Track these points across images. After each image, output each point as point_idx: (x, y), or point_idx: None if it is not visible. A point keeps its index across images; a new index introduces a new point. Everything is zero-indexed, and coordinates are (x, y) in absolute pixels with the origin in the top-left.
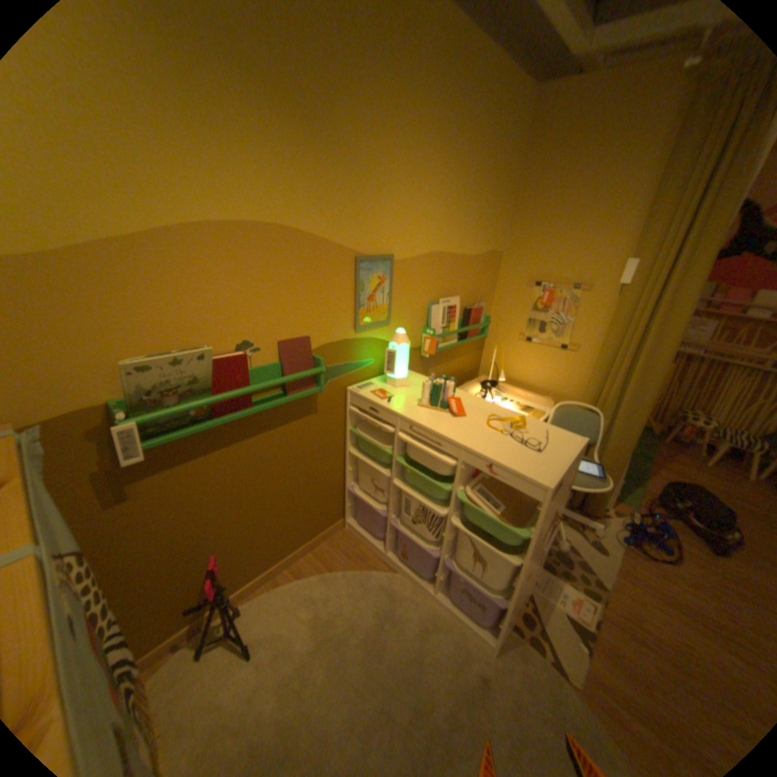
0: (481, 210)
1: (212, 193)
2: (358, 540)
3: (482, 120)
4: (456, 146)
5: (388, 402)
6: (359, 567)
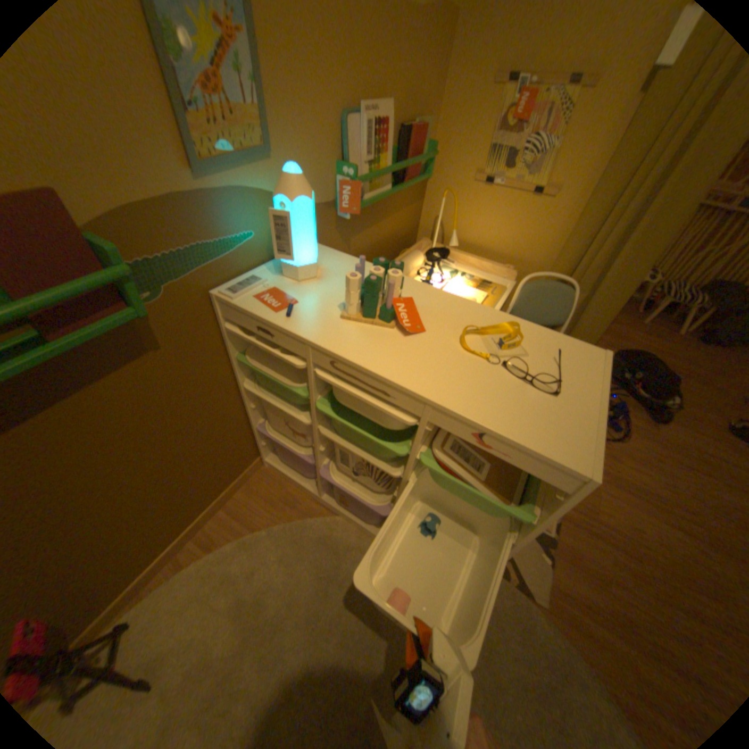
0: None
1: None
2: (283, 479)
3: None
4: None
5: (289, 316)
6: (288, 517)
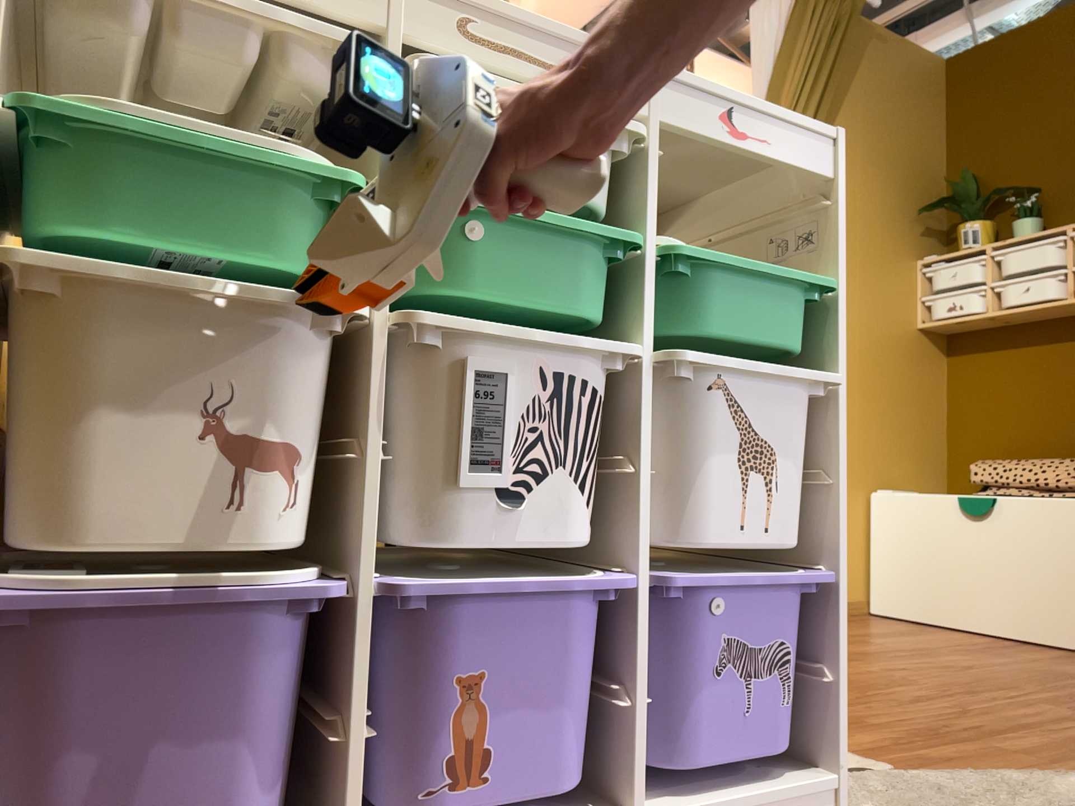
0: None
1: None
2: None
3: None
4: None
5: None
6: None
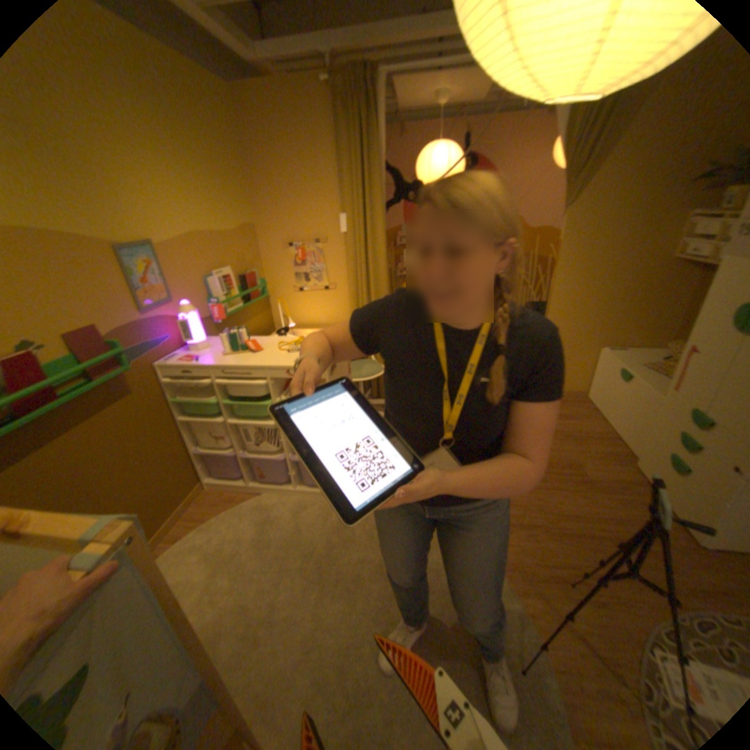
0: (221, 191)
1: None
2: (220, 491)
3: (189, 115)
4: (174, 139)
5: (197, 361)
6: (229, 507)
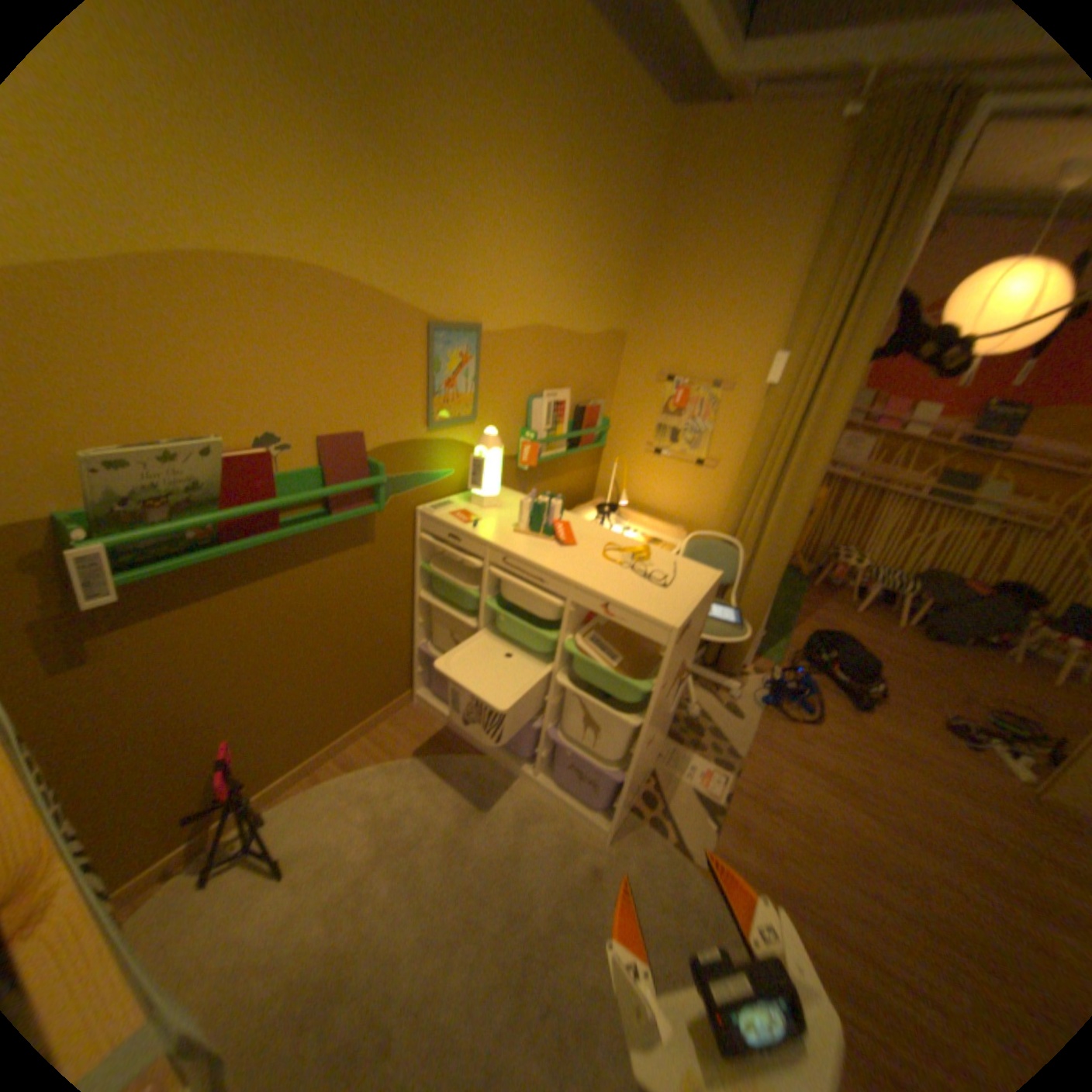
0: (600, 274)
1: (216, 212)
2: (431, 718)
3: (602, 149)
4: (568, 181)
5: (474, 528)
6: (433, 752)
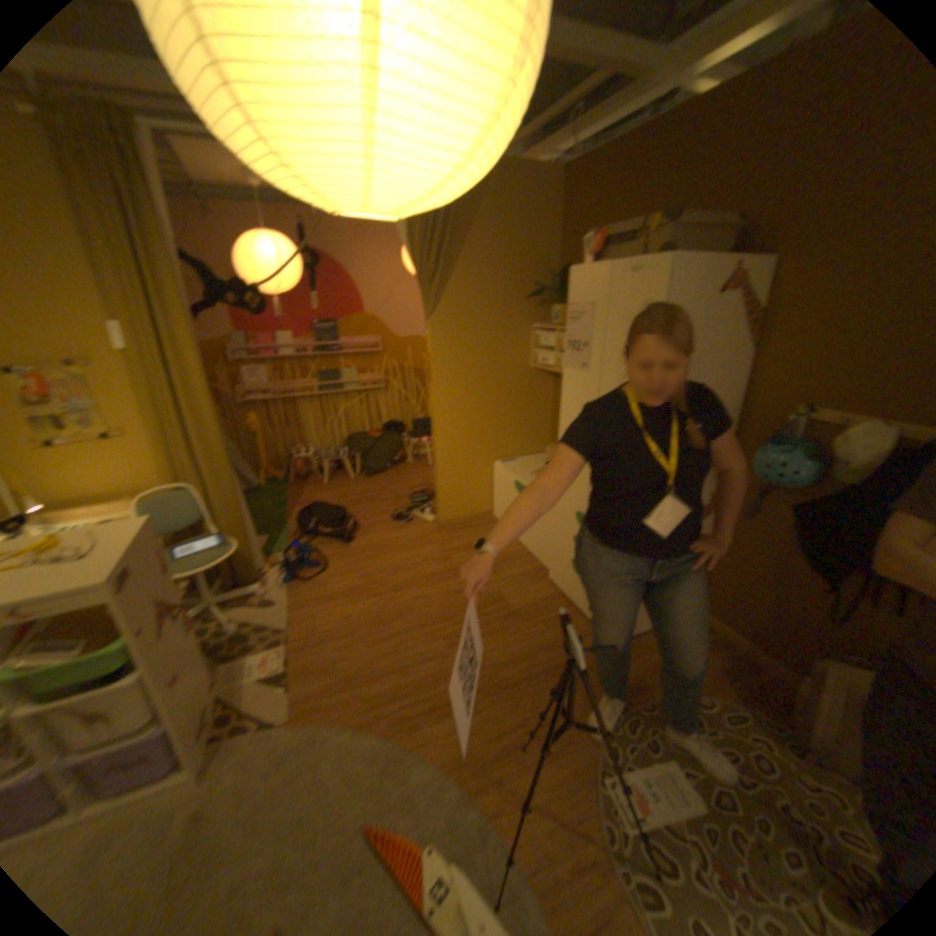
0: None
1: None
2: None
3: None
4: None
5: None
6: None
